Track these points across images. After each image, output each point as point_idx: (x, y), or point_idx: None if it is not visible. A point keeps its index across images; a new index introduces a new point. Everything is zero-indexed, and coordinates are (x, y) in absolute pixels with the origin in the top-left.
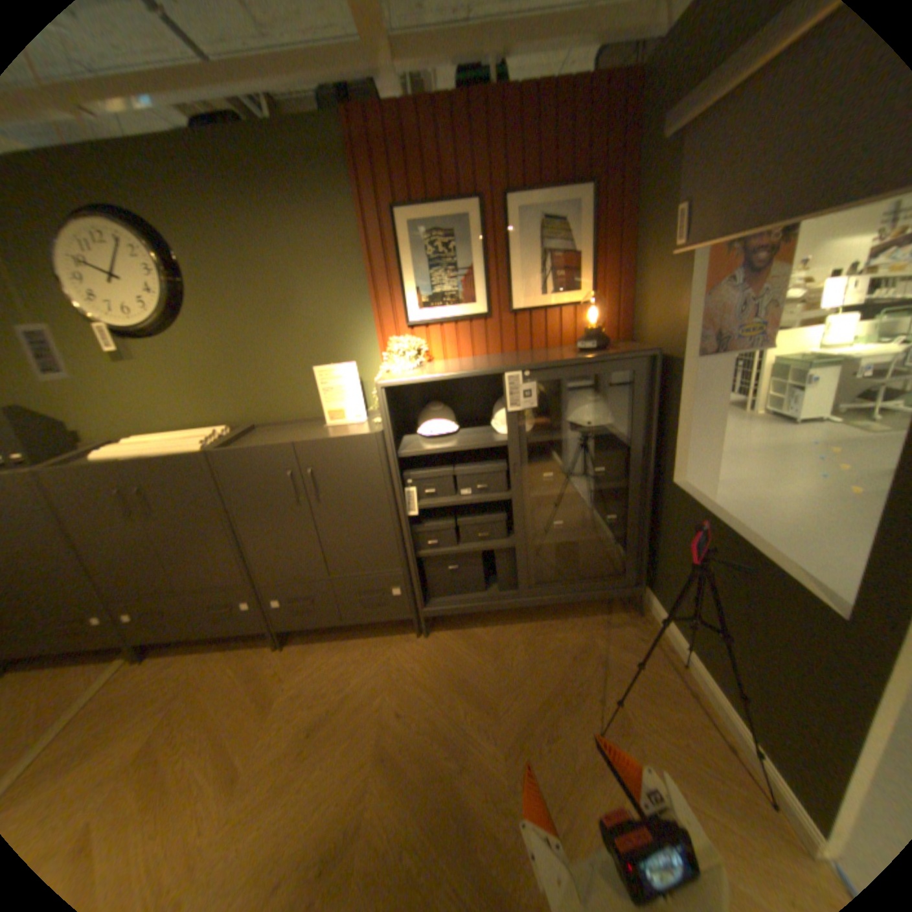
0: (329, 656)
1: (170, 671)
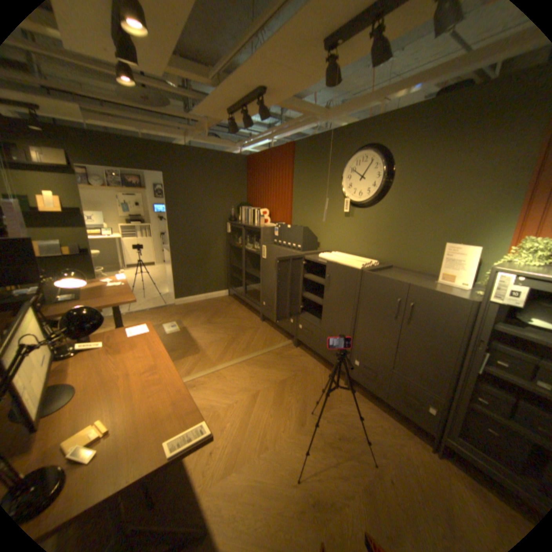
0: (371, 412)
1: (304, 359)
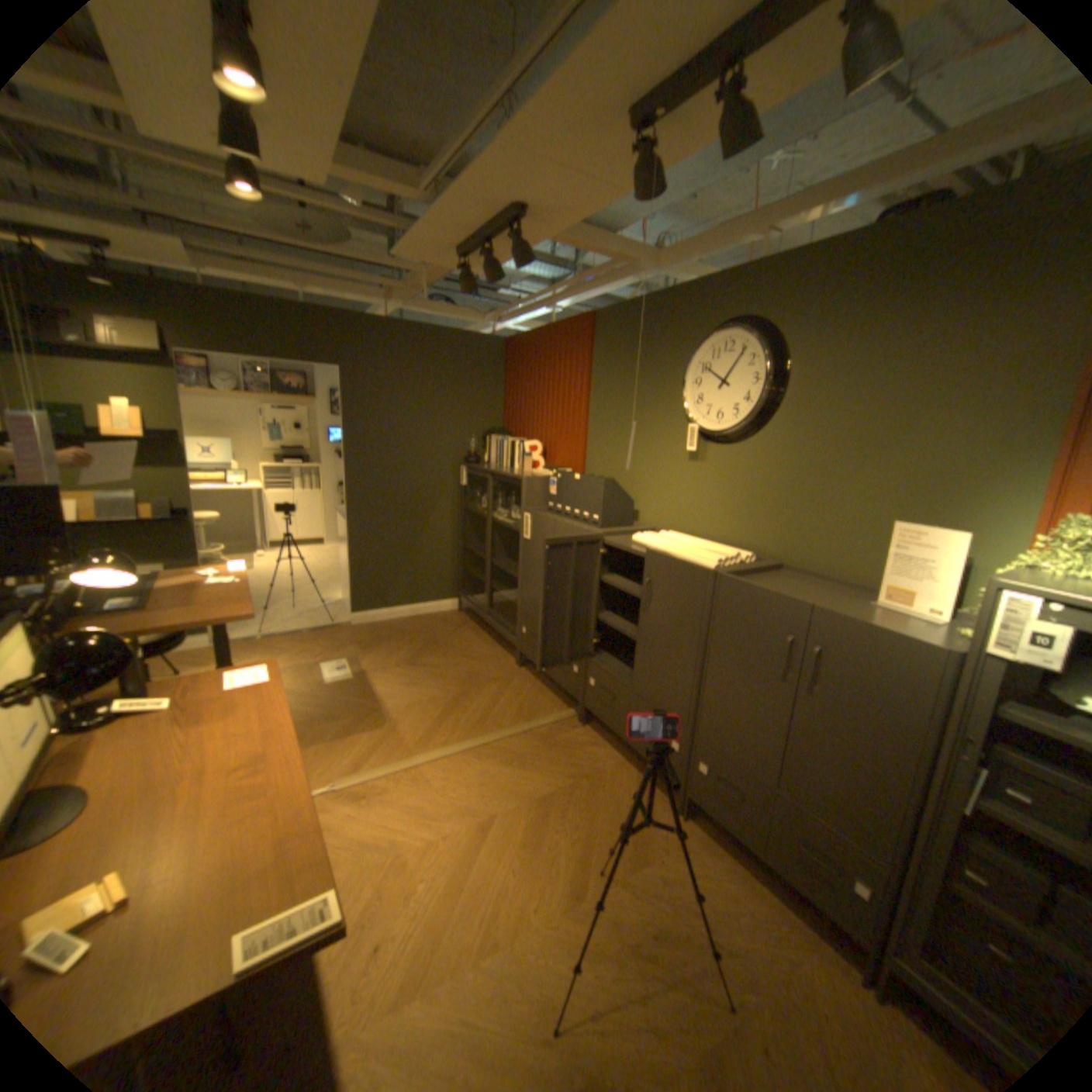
0: (729, 880)
1: (597, 752)
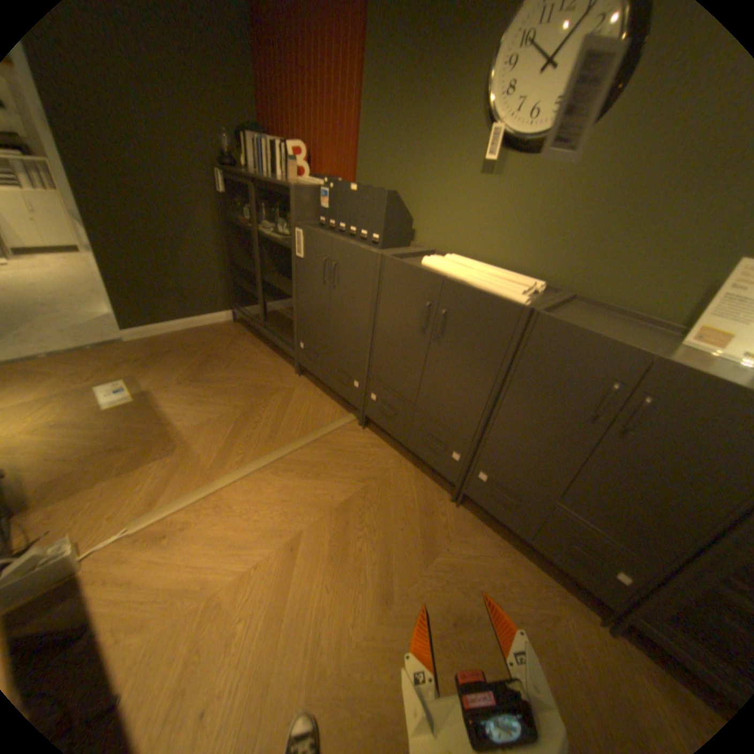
0: (497, 554)
1: (378, 452)
